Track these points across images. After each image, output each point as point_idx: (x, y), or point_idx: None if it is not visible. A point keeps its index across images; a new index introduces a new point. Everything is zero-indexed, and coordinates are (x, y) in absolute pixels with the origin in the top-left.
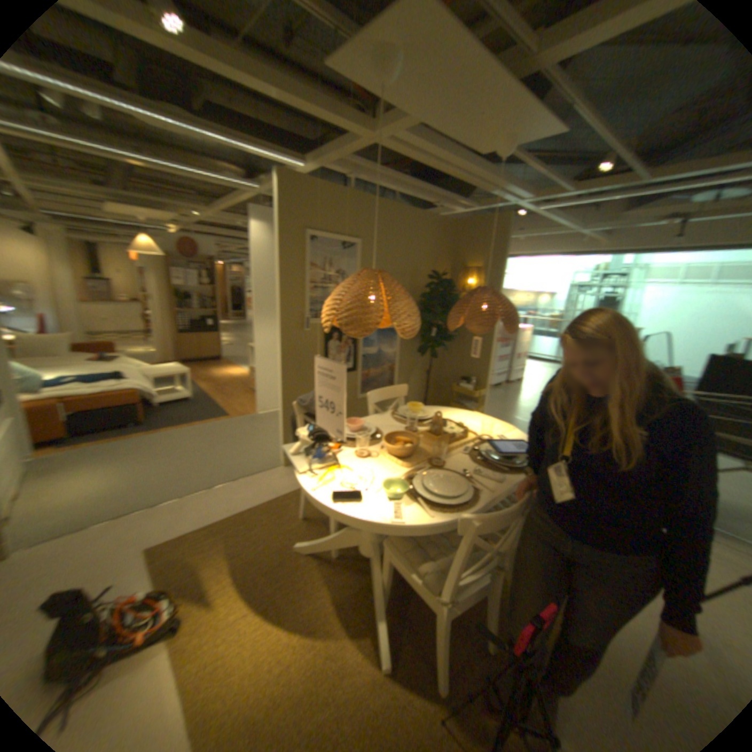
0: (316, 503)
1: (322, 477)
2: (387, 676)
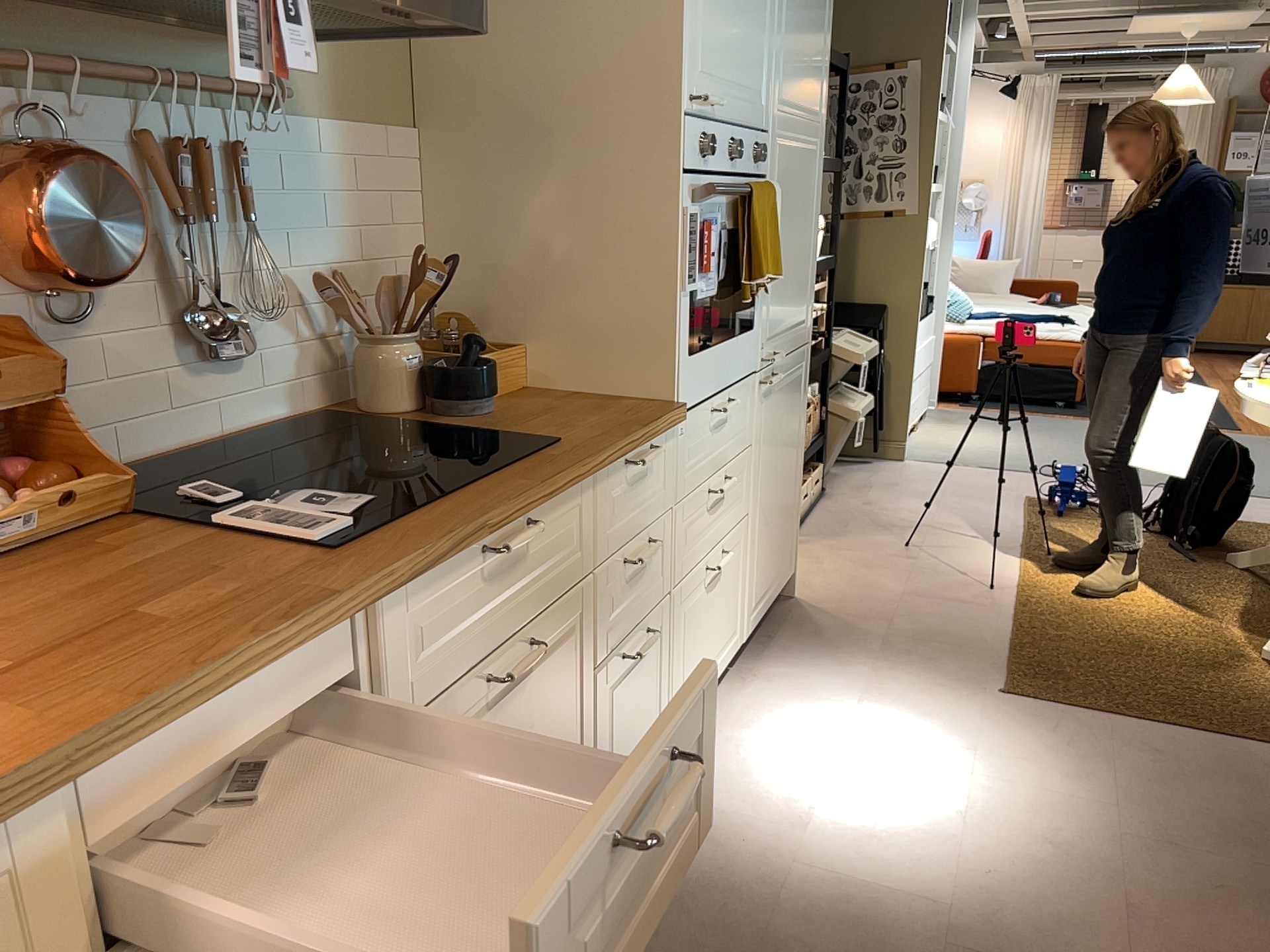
0: (1238, 410)
1: (1269, 389)
2: (1260, 659)
